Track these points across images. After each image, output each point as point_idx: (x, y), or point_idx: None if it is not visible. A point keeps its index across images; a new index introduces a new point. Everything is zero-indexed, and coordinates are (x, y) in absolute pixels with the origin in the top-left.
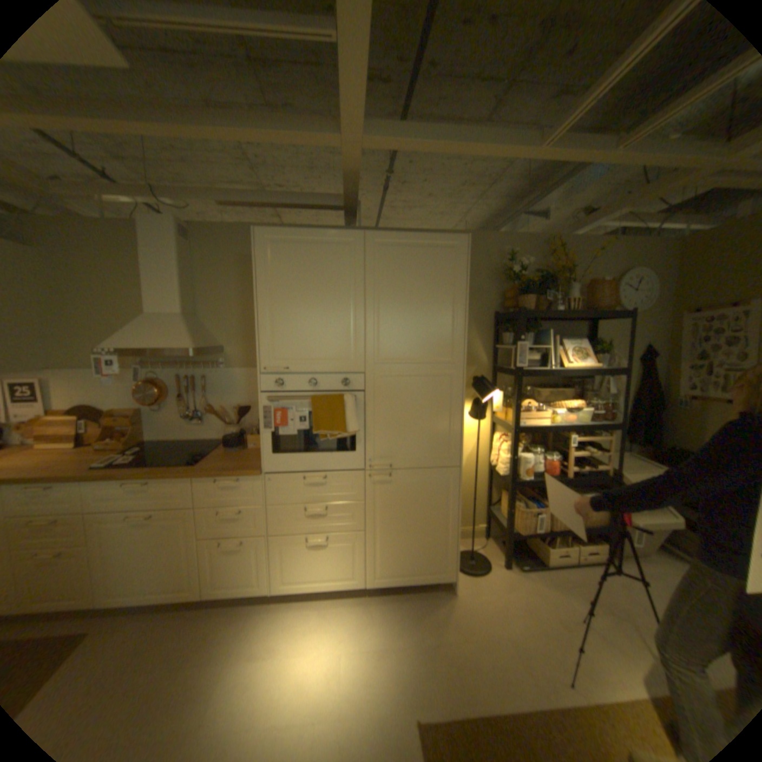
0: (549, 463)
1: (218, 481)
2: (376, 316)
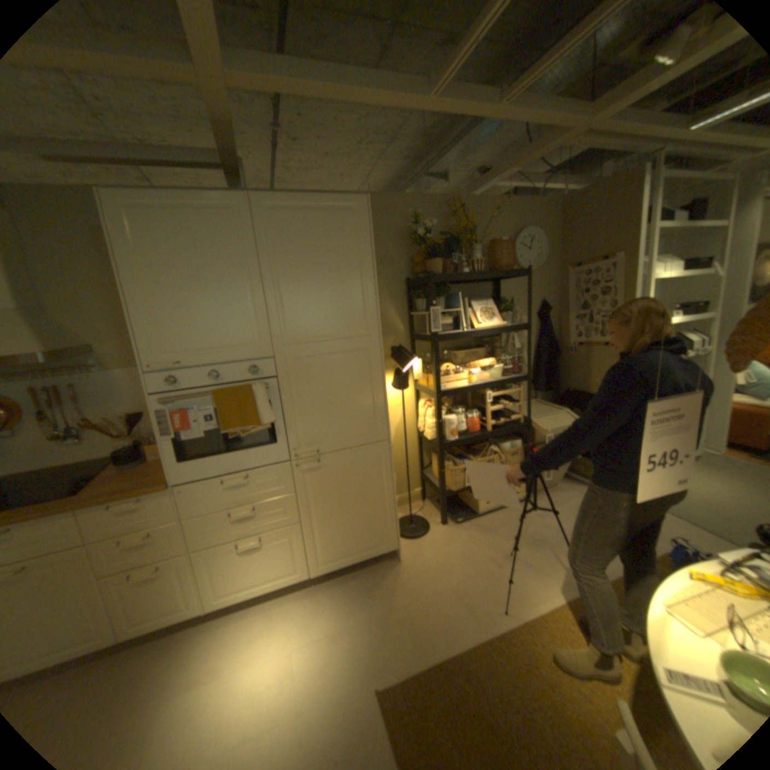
0: (469, 421)
1: (110, 506)
2: (276, 291)
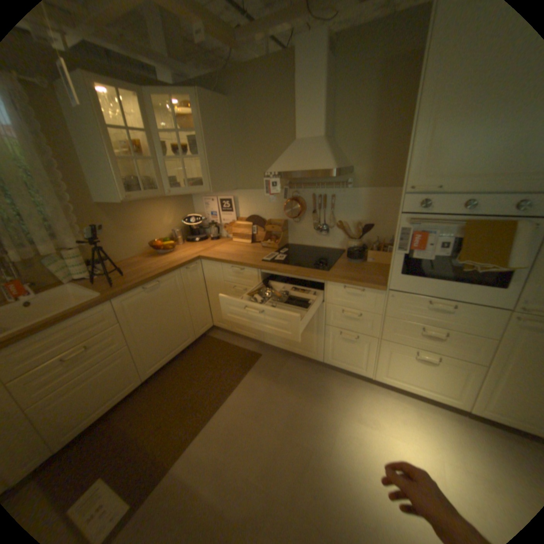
0: None
1: (347, 286)
2: None
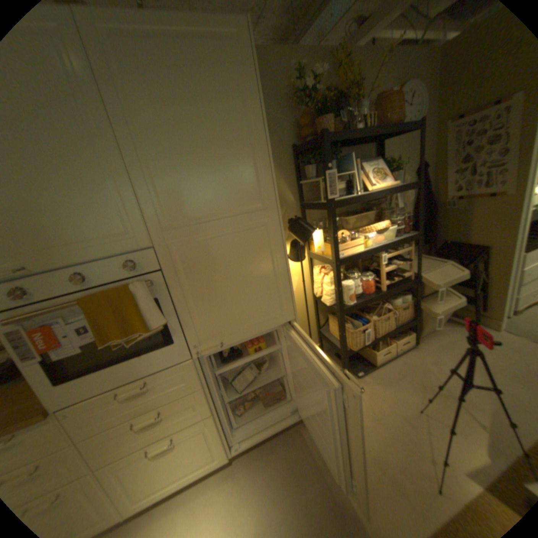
0: (366, 283)
1: None
2: (142, 160)
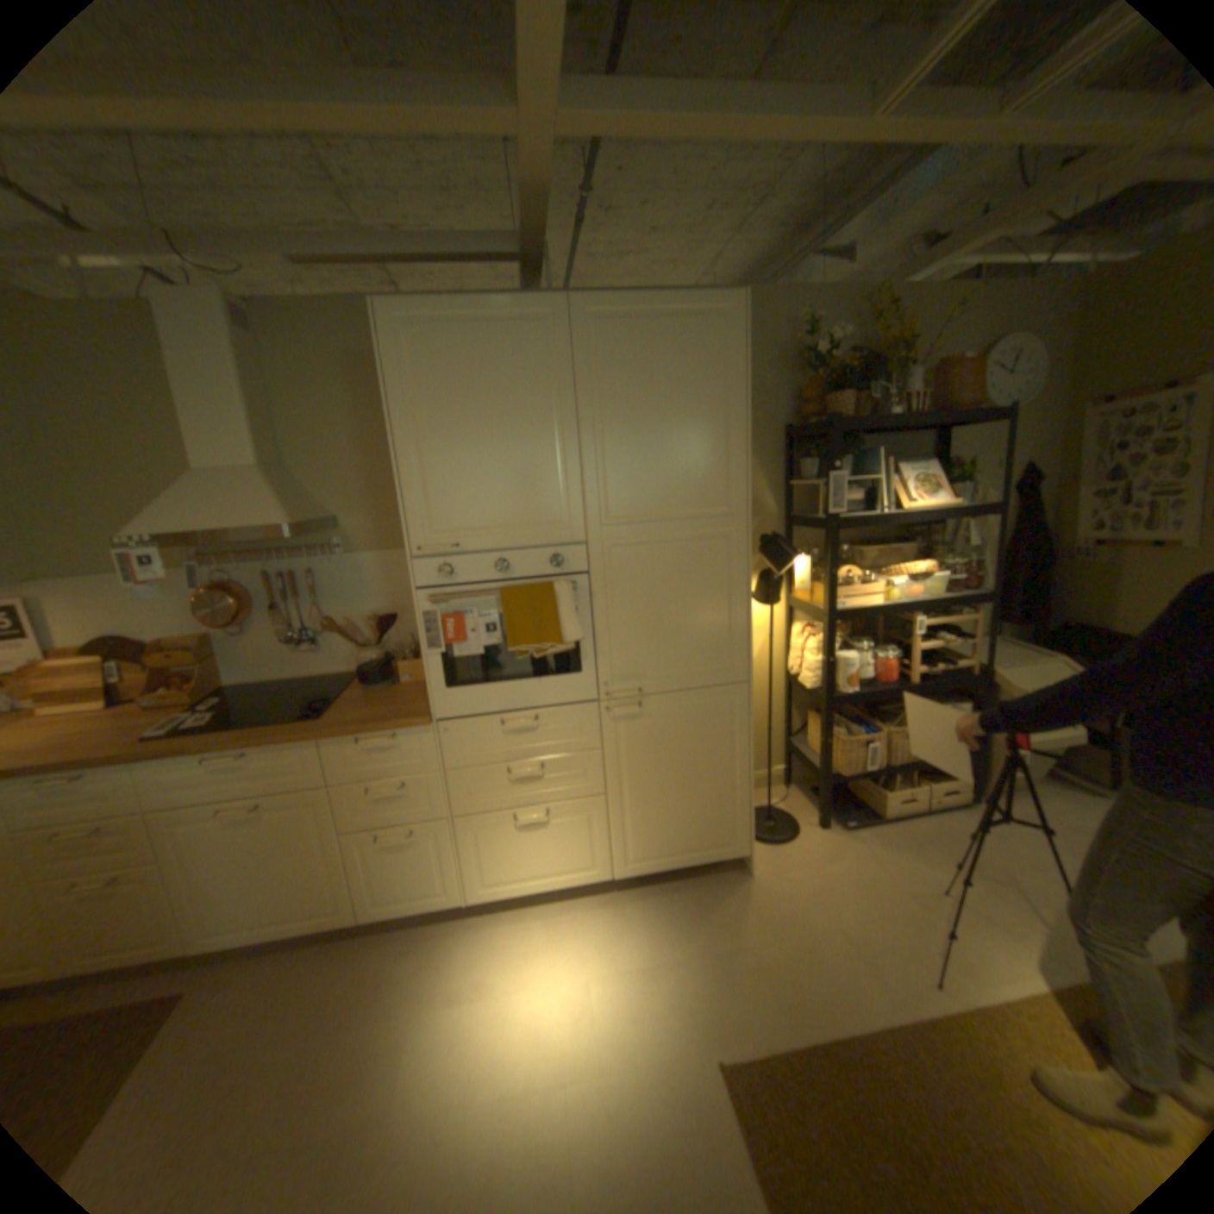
0: (881, 663)
1: (361, 739)
2: (599, 444)
